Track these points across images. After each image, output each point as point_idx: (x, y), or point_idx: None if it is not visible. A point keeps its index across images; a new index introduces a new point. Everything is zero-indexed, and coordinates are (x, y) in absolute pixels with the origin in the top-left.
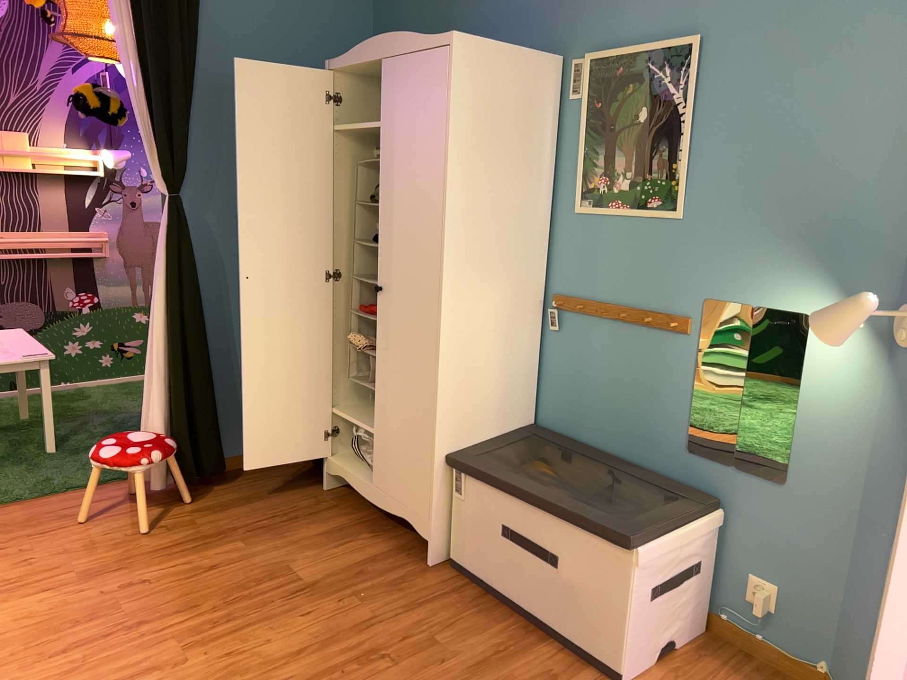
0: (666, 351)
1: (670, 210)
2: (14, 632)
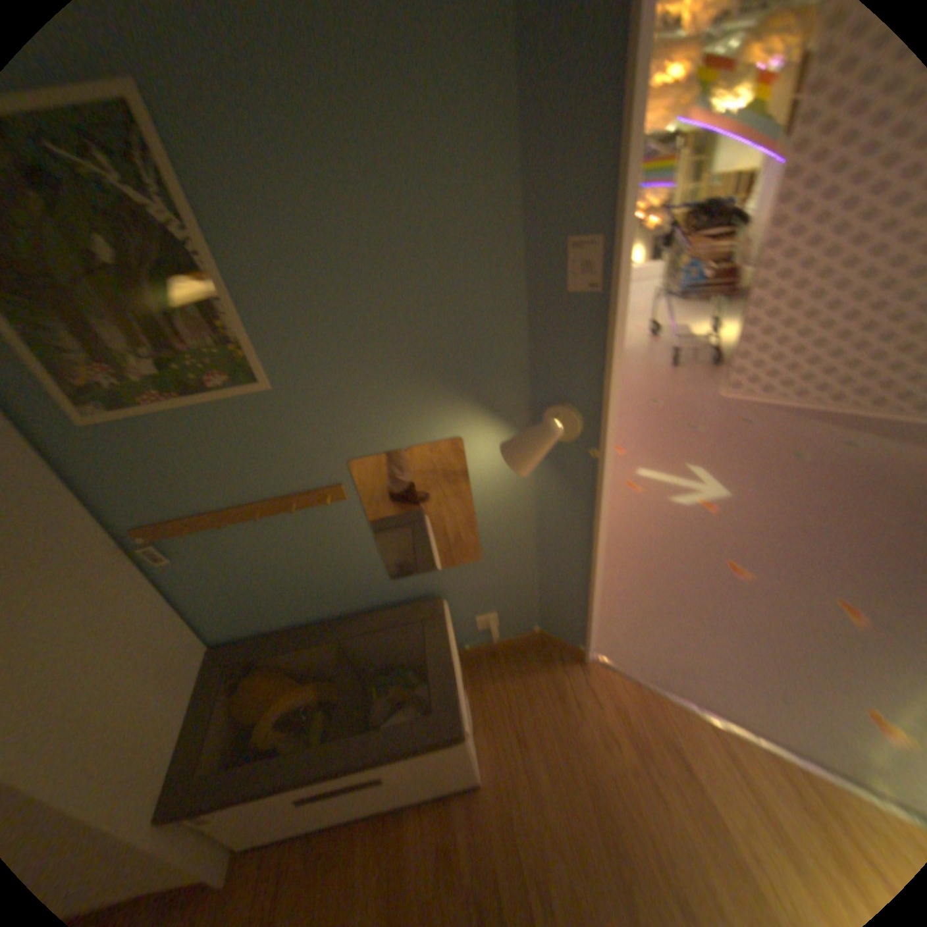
0: (326, 520)
1: (246, 380)
2: None
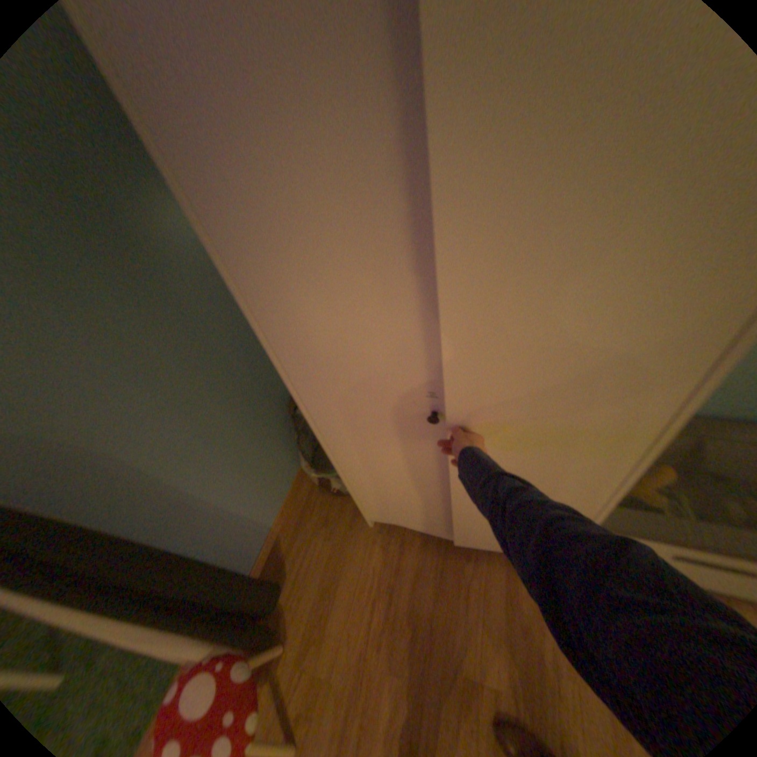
0: None
1: None
2: None
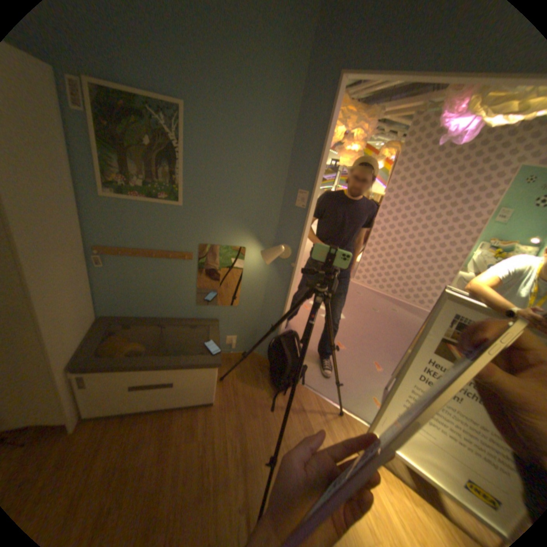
0: (180, 269)
1: (175, 201)
2: None
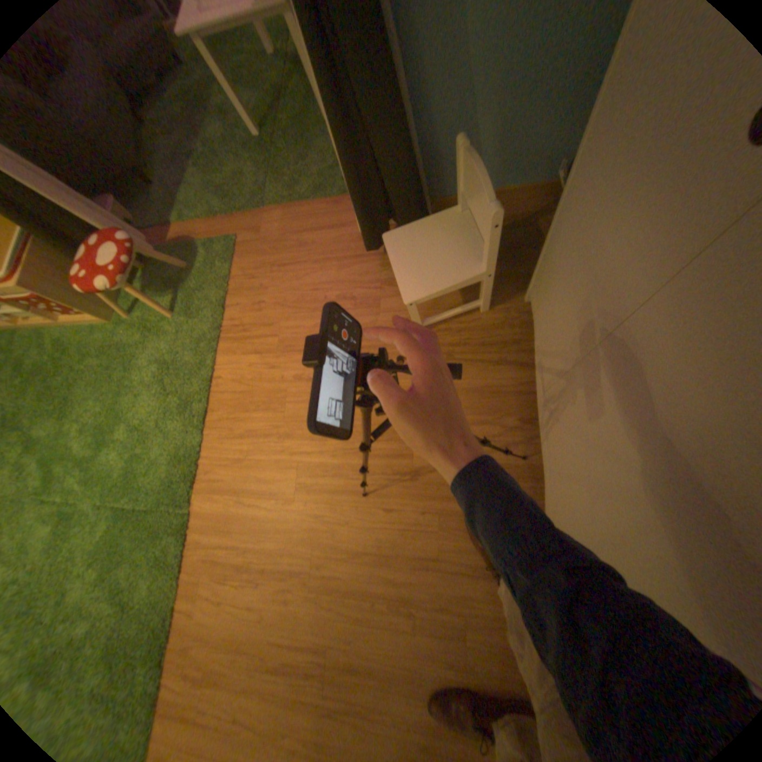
0: None
1: None
2: (227, 395)
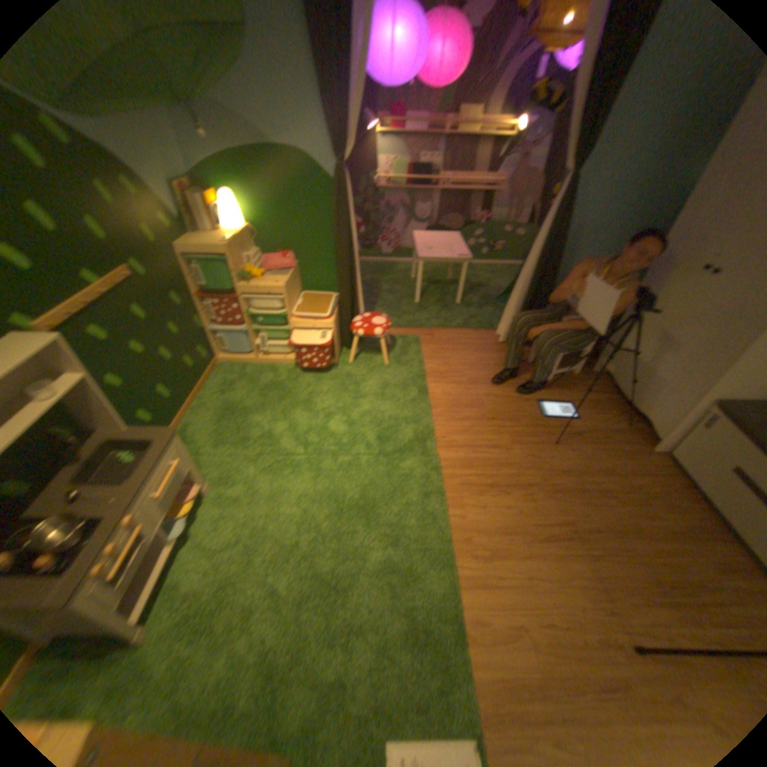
0: None
1: None
2: (442, 400)
